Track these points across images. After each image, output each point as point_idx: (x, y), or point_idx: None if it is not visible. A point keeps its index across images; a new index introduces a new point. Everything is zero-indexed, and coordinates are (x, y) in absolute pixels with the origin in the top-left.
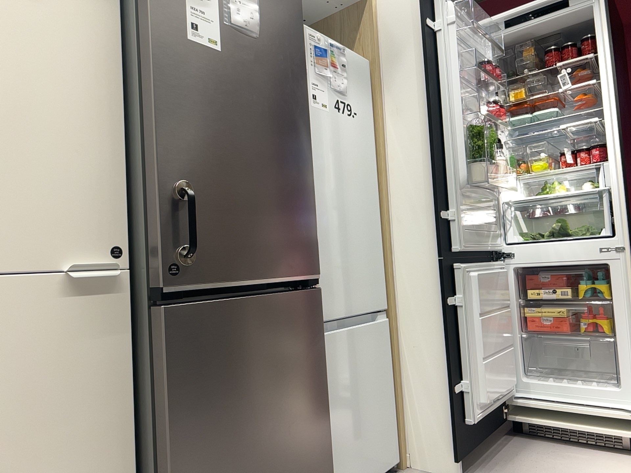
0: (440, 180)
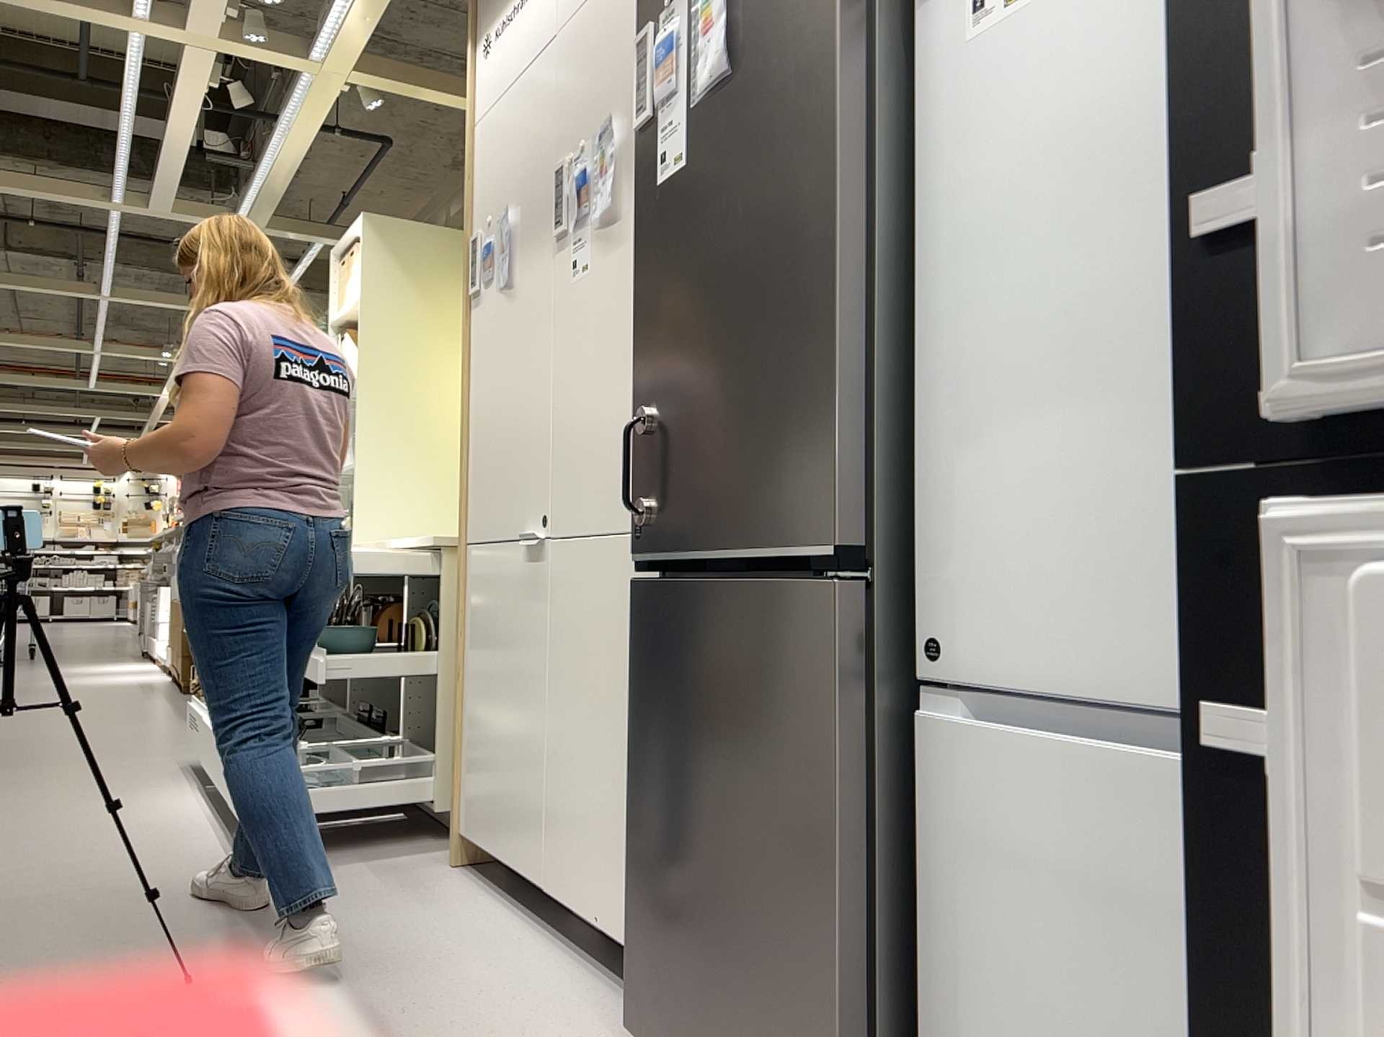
0: (1238, 6)
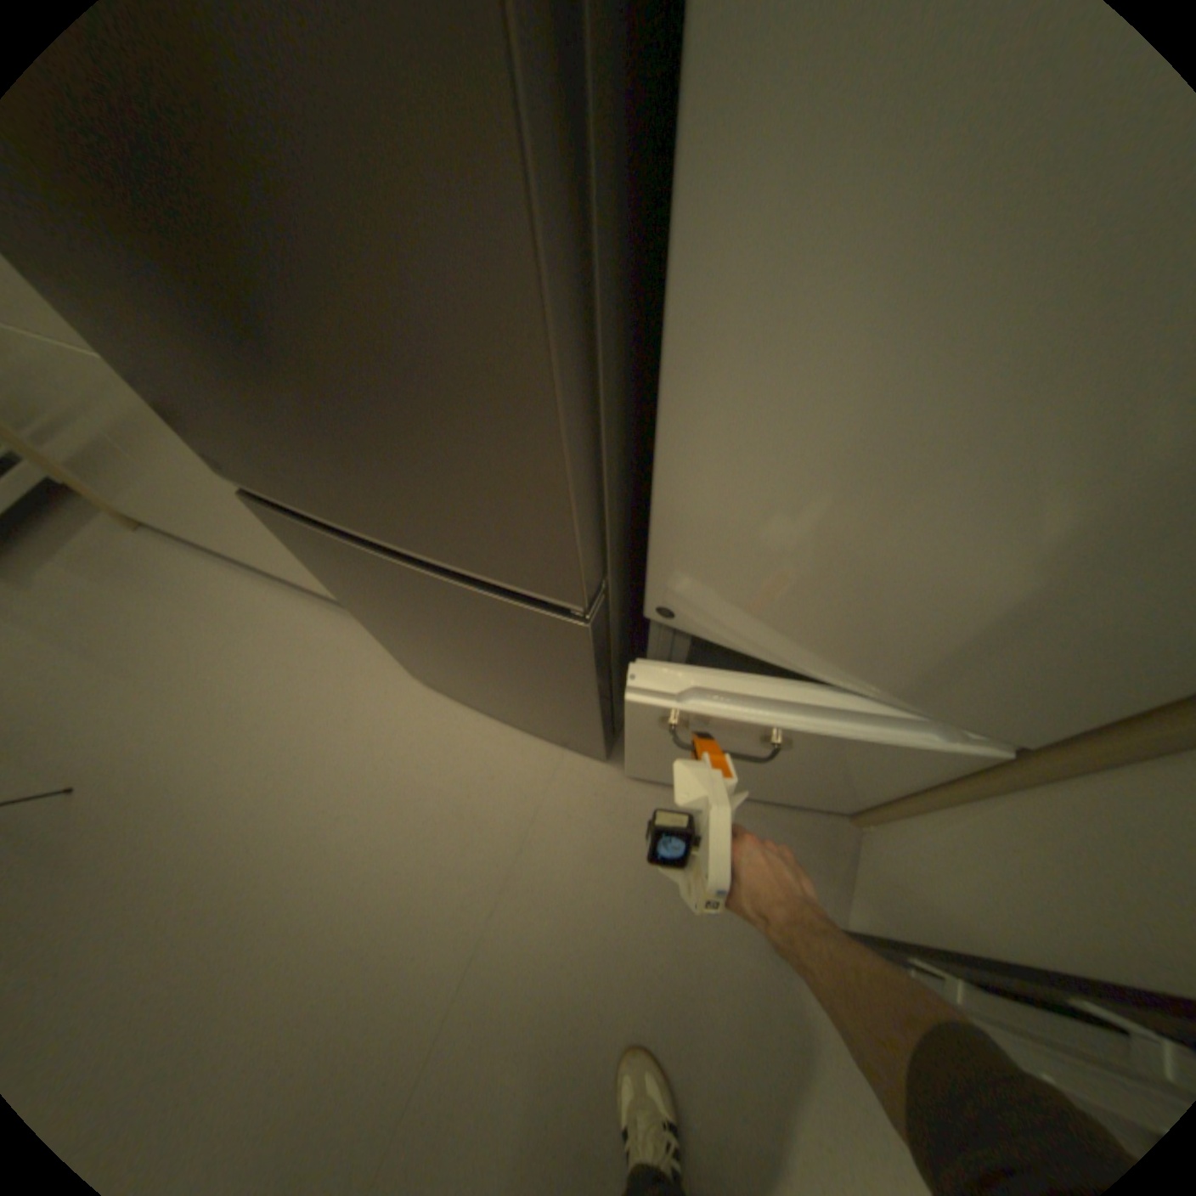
0: None
